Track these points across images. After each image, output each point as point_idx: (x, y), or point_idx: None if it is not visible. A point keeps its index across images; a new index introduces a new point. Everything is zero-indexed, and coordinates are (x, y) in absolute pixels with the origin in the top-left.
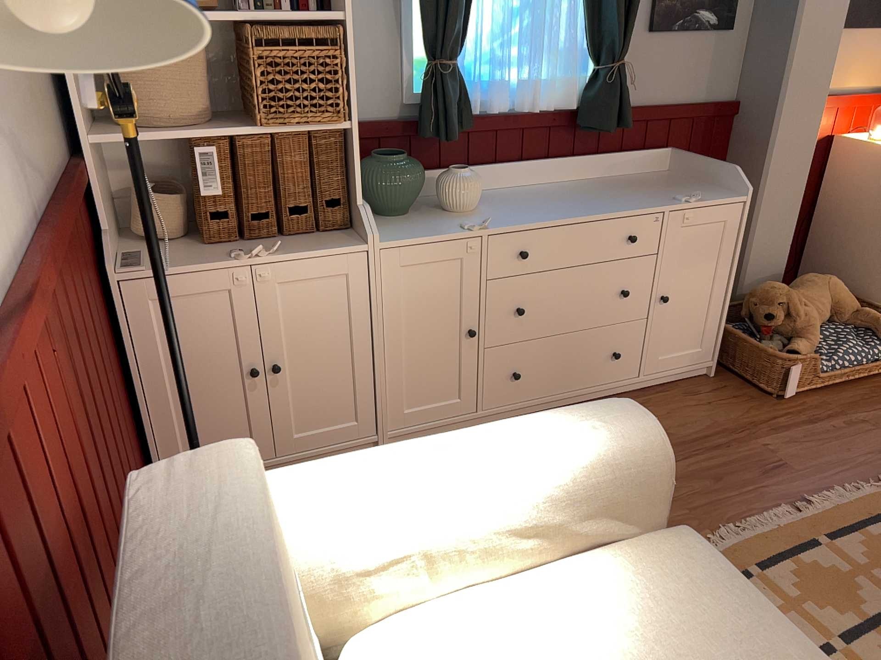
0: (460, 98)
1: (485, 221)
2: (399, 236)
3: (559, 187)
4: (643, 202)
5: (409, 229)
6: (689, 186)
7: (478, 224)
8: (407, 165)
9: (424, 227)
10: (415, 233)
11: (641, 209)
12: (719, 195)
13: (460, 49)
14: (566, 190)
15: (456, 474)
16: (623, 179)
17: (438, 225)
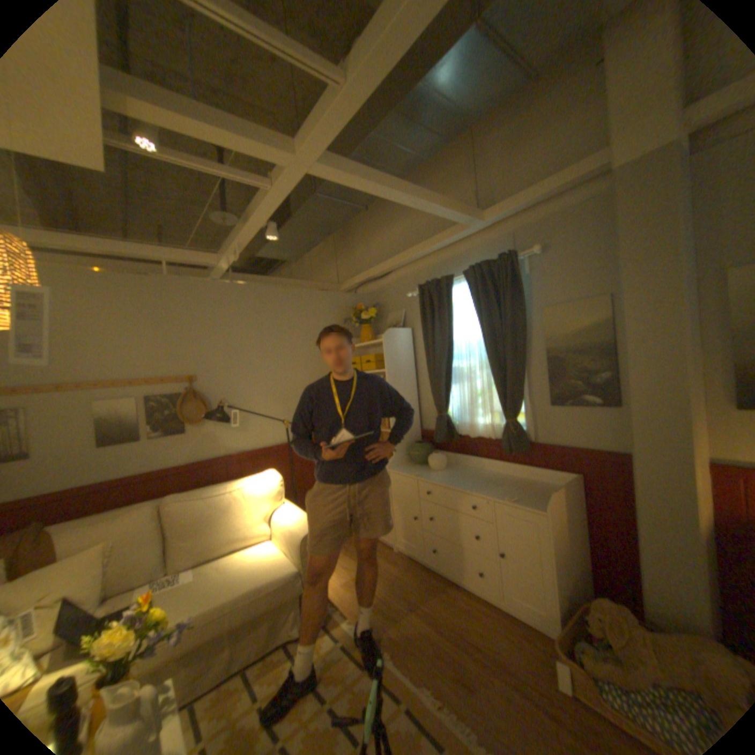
0: (446, 427)
1: (419, 474)
2: (398, 470)
3: (496, 476)
4: (493, 492)
5: (406, 469)
6: (547, 498)
7: (419, 475)
8: (417, 448)
9: (410, 470)
10: (402, 471)
11: (481, 494)
12: (536, 506)
13: (452, 409)
14: (492, 477)
15: (283, 515)
16: (536, 483)
17: (414, 471)
